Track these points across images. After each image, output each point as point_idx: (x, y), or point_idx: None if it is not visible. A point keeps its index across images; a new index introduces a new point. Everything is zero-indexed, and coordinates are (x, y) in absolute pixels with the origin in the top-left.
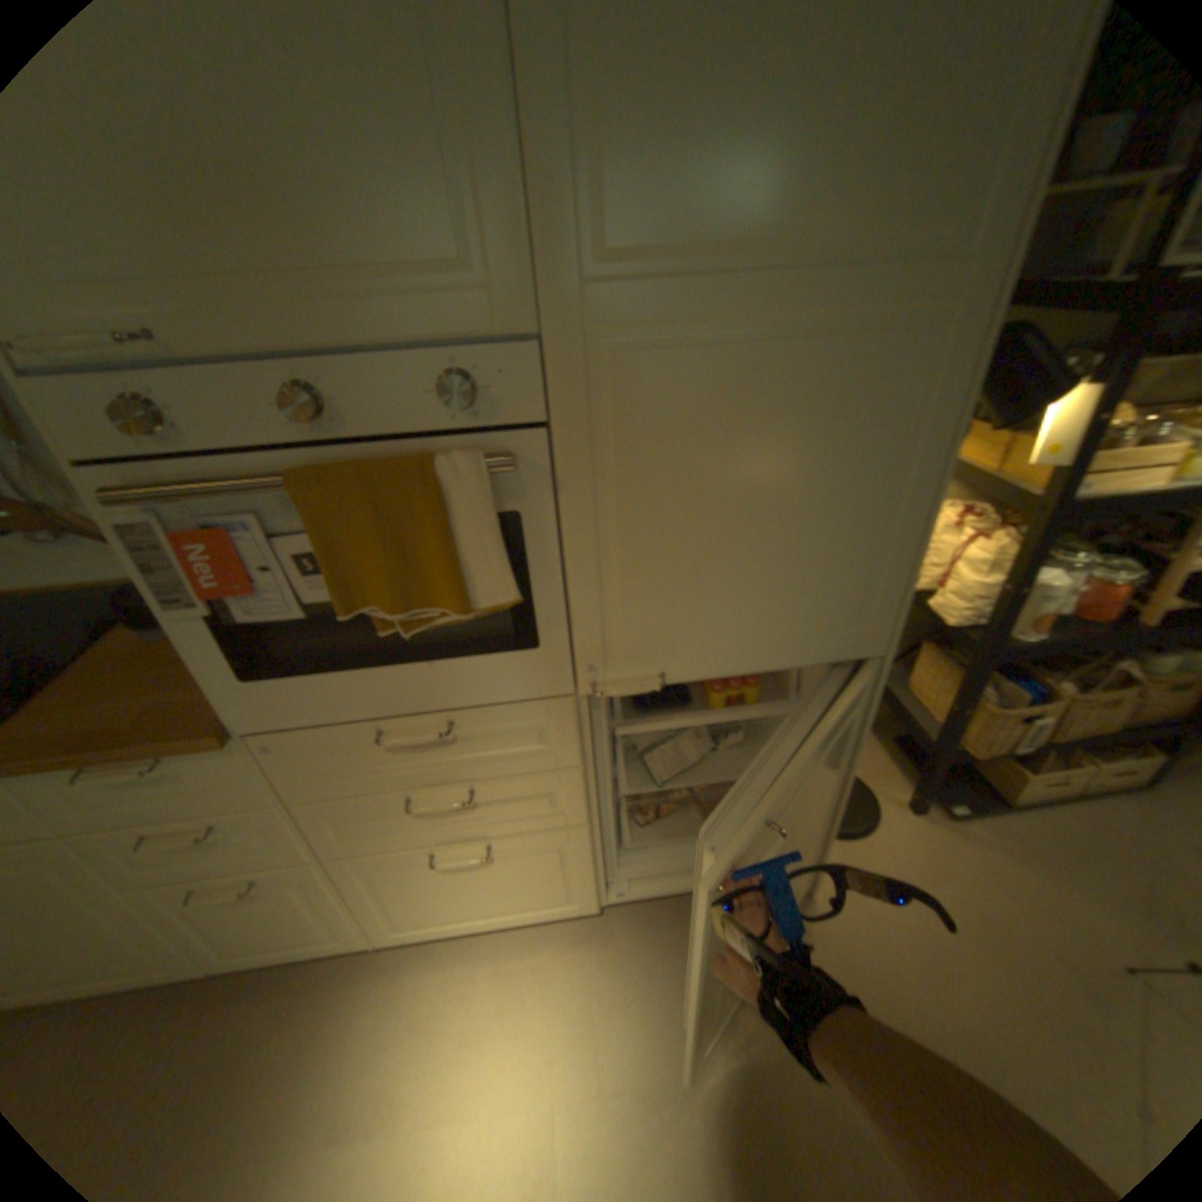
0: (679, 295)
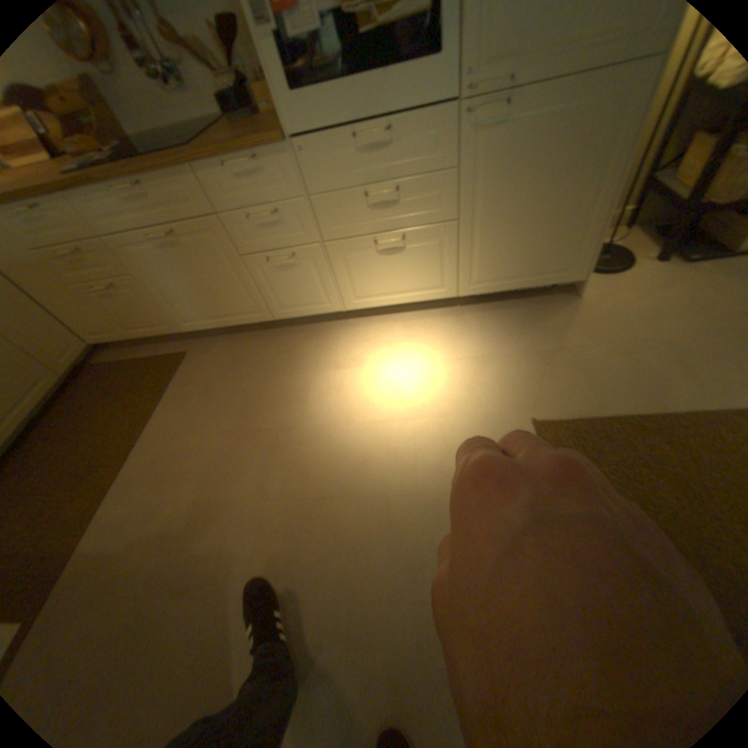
0: None
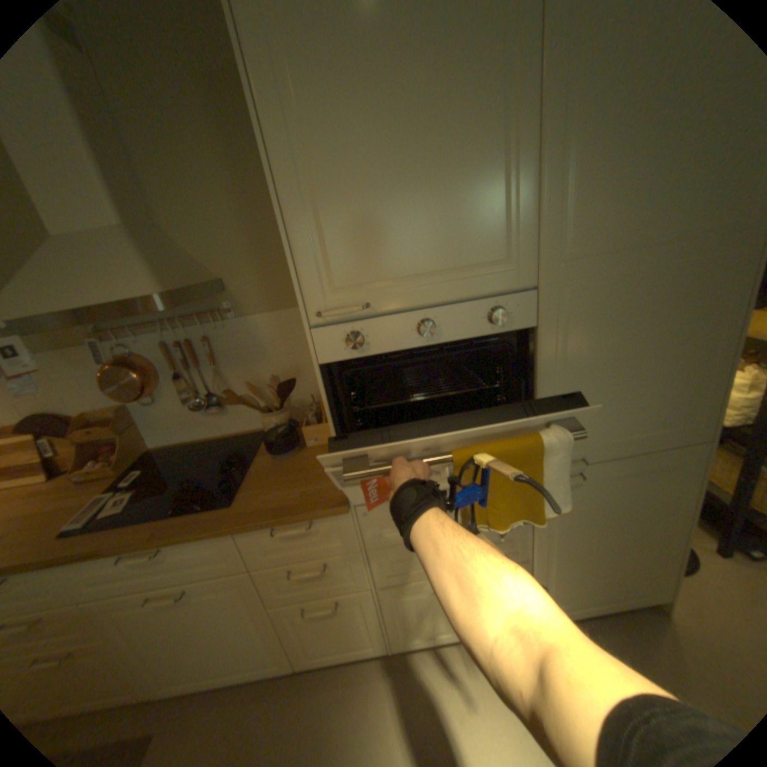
0: (605, 263)
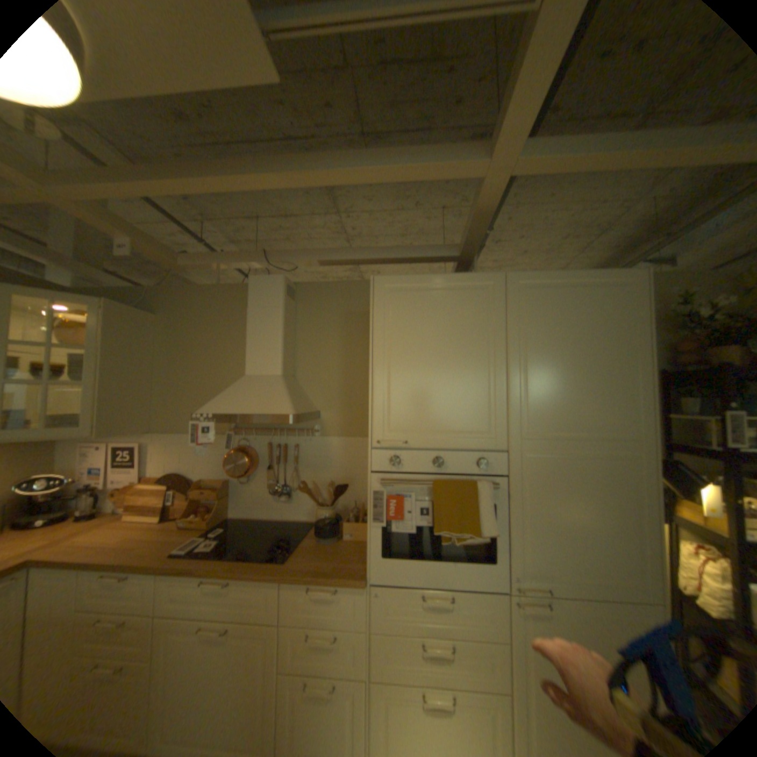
0: (549, 445)
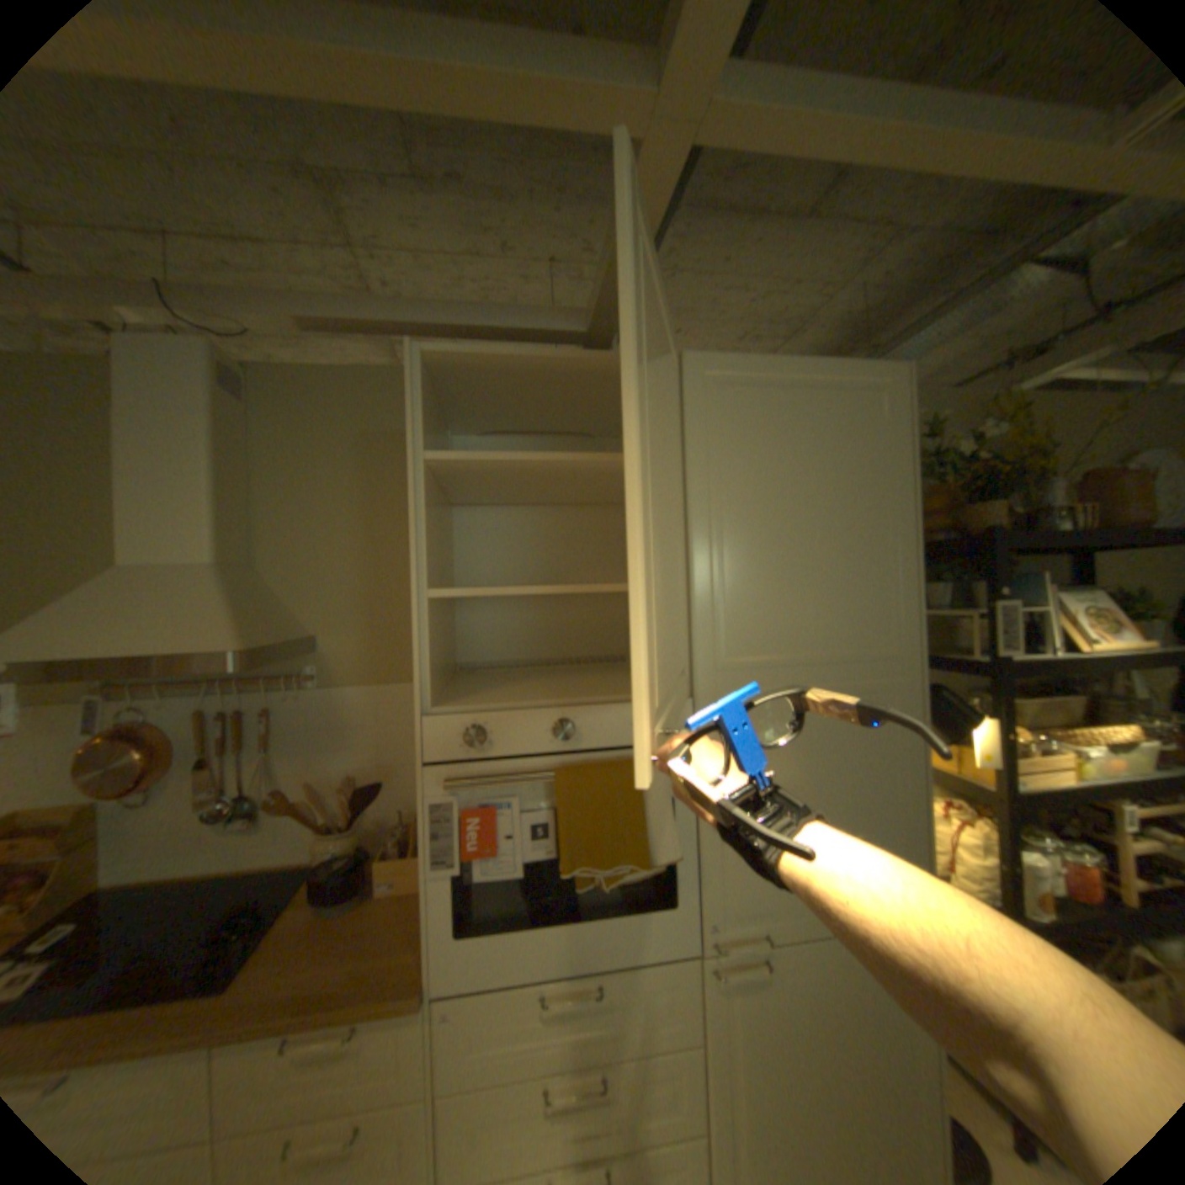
0: (764, 678)
